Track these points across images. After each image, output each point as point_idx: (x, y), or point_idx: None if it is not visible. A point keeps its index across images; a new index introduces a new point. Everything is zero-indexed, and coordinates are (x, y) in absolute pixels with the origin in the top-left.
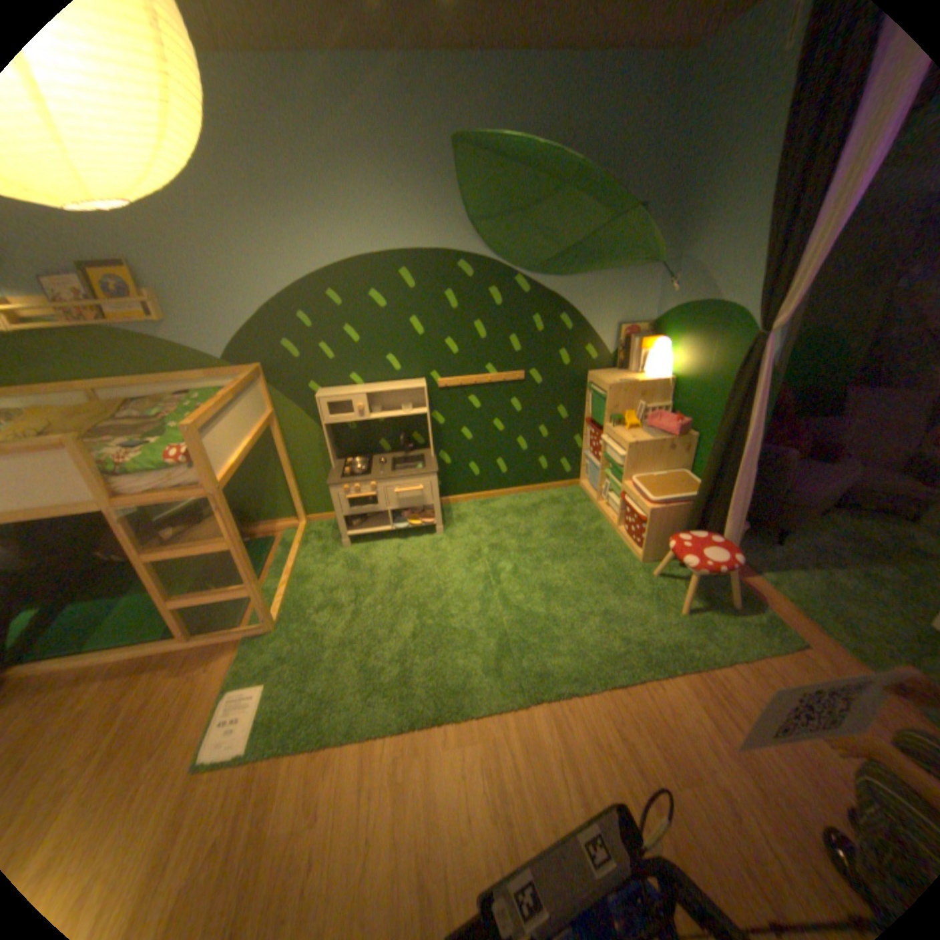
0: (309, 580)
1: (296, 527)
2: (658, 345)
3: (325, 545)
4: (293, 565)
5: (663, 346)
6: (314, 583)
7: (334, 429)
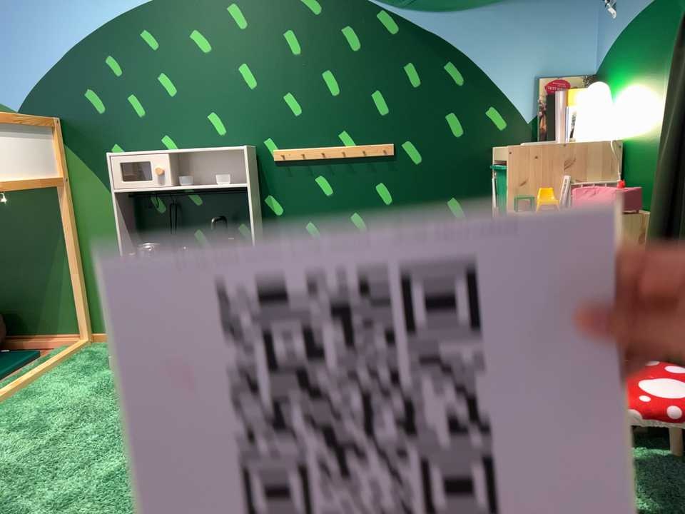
0: (32, 398)
1: (70, 345)
2: (584, 91)
3: (87, 366)
4: (27, 380)
5: (592, 90)
6: (34, 403)
7: (132, 210)
